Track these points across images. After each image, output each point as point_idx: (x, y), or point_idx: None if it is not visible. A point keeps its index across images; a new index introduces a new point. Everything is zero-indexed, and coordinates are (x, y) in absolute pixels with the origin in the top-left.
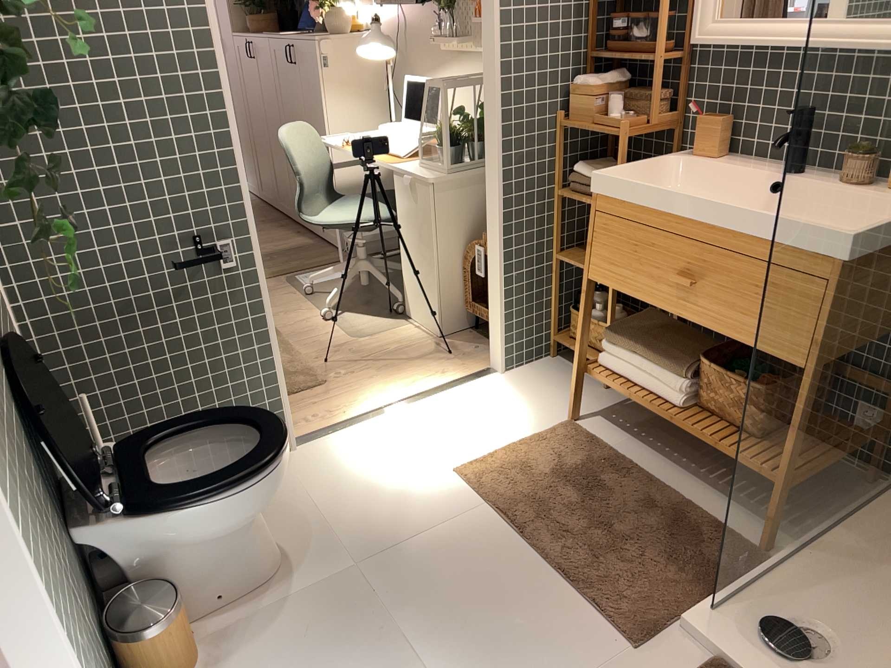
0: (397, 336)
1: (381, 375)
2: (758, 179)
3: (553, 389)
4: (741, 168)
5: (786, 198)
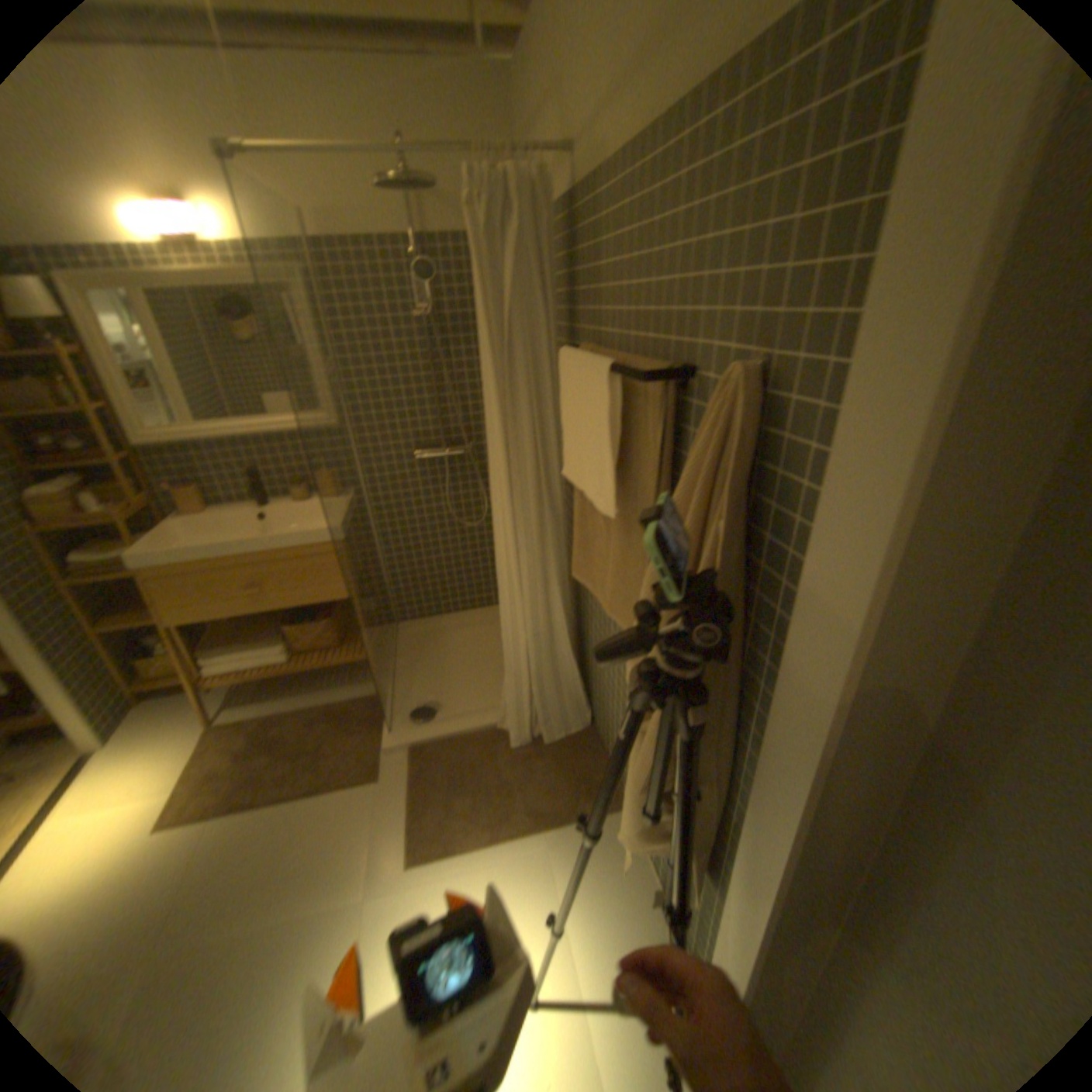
0: None
1: None
2: (246, 514)
3: (167, 722)
4: (227, 511)
5: (271, 518)
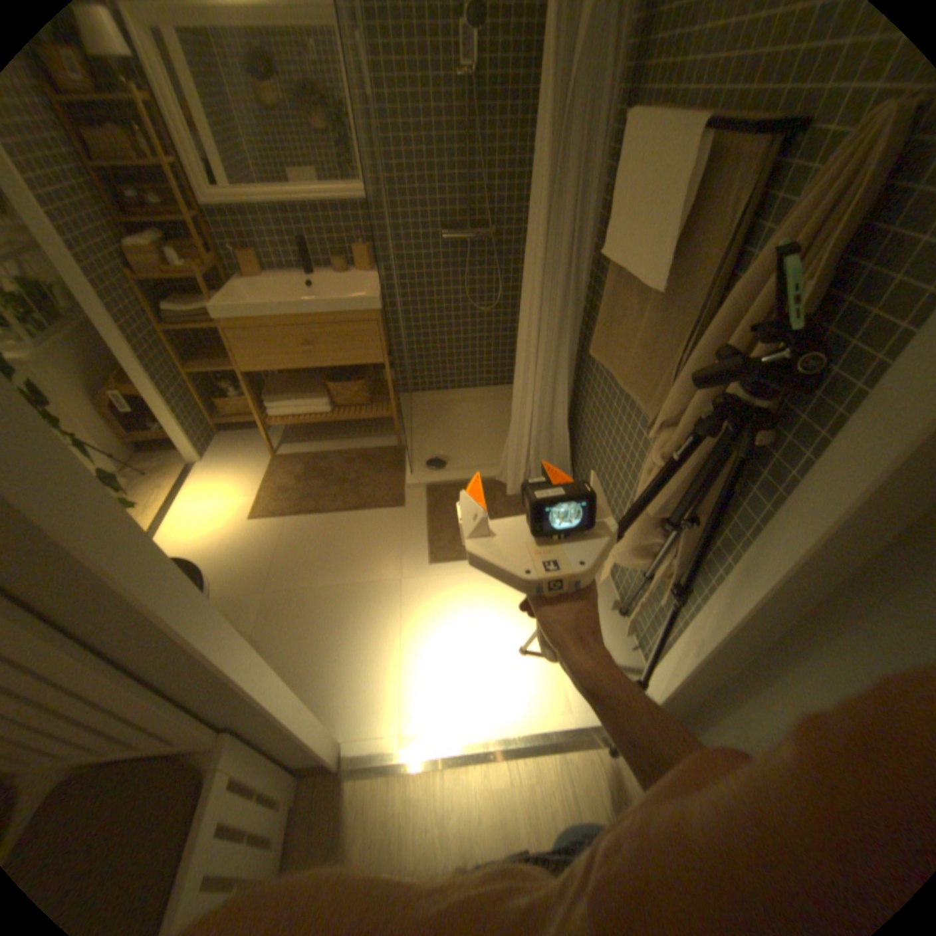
0: None
1: None
2: (295, 282)
3: (243, 449)
4: (279, 278)
5: (316, 288)
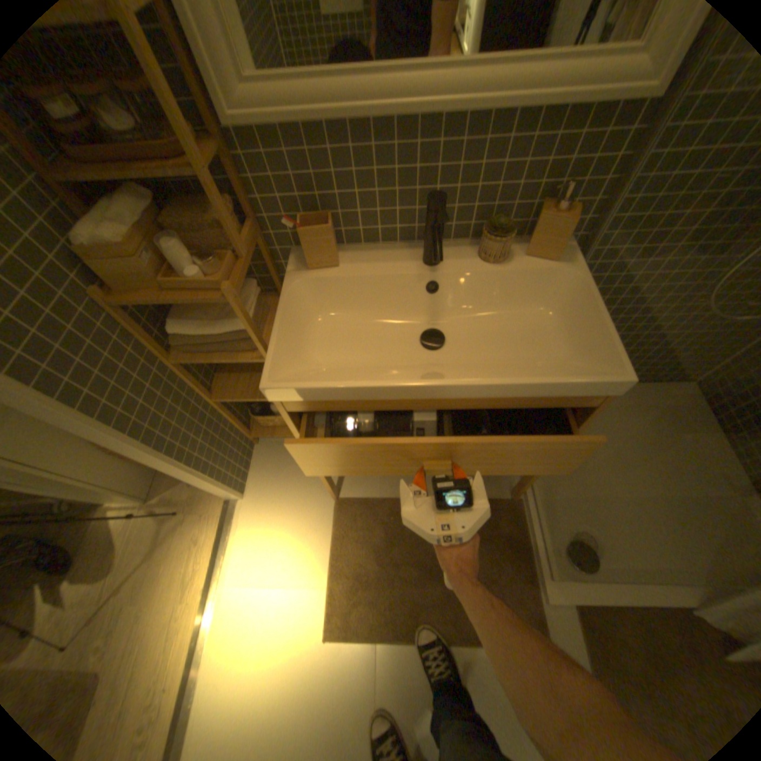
0: (100, 540)
1: (143, 605)
2: (404, 278)
3: (293, 478)
4: (371, 265)
5: (441, 288)
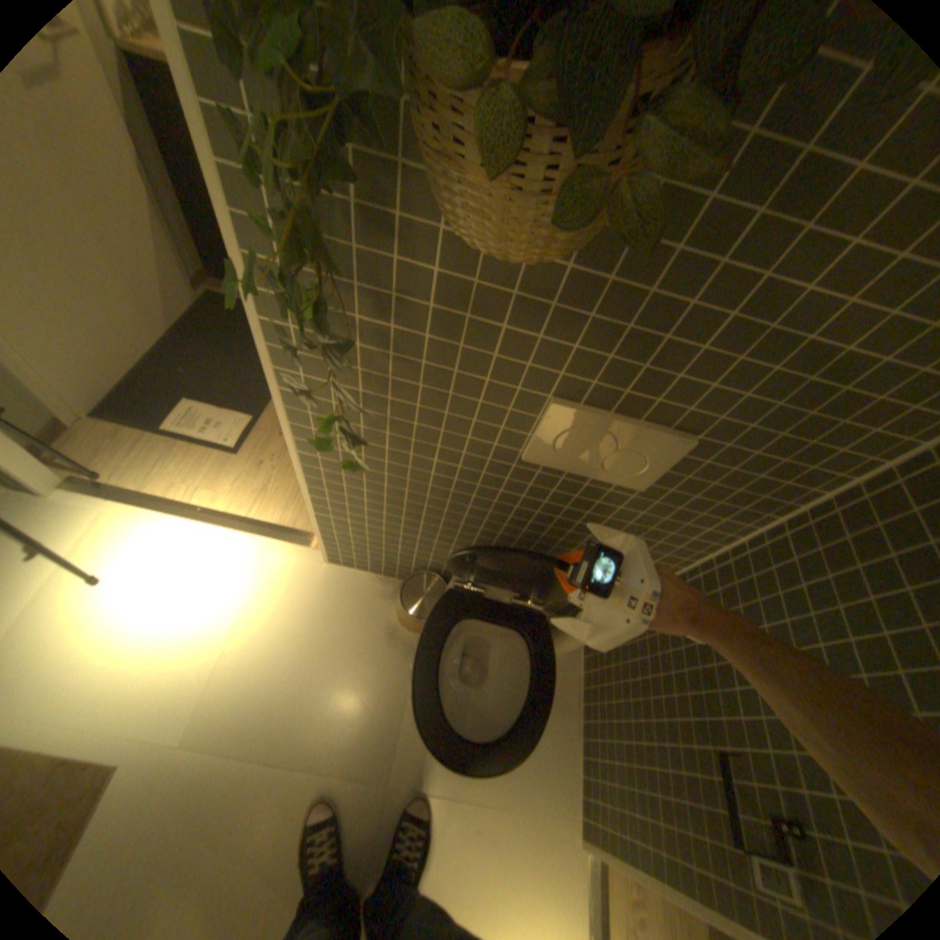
0: None
1: None
2: None
3: None
4: None
5: None
